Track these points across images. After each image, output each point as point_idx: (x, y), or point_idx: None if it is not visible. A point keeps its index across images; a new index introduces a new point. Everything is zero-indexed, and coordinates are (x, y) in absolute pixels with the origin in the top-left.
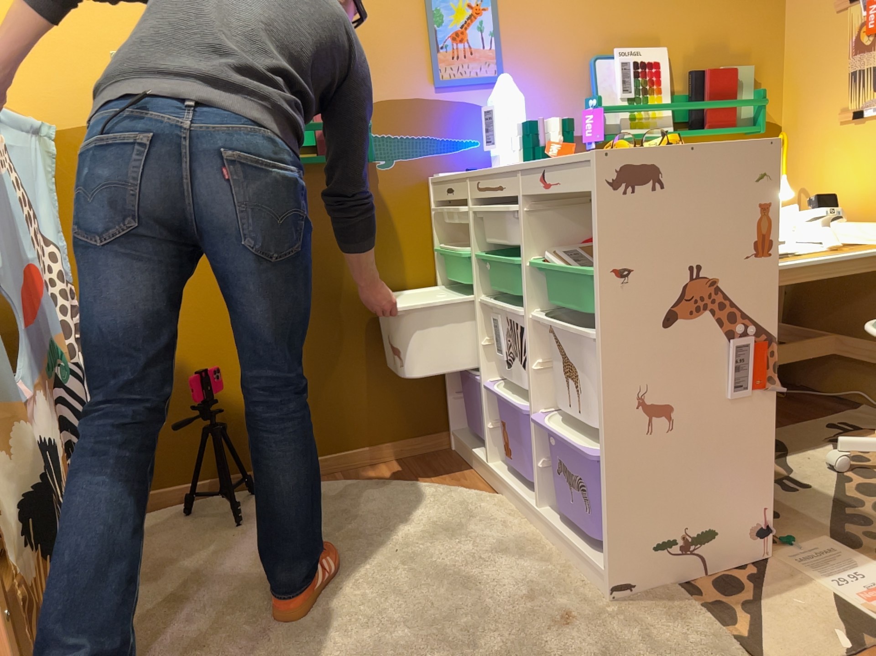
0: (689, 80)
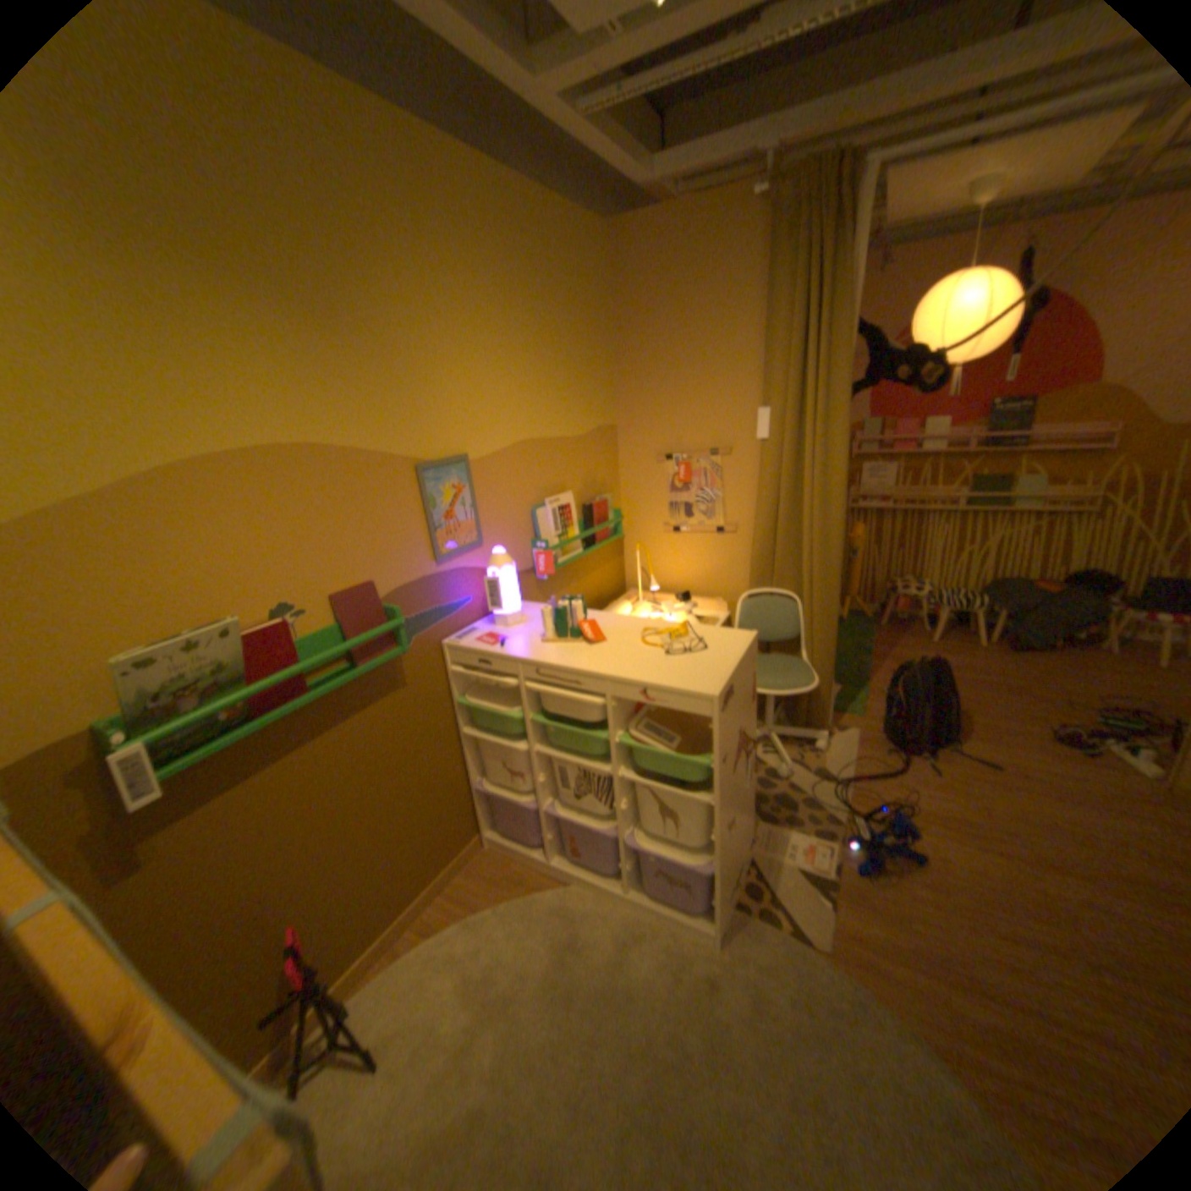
0: (582, 511)
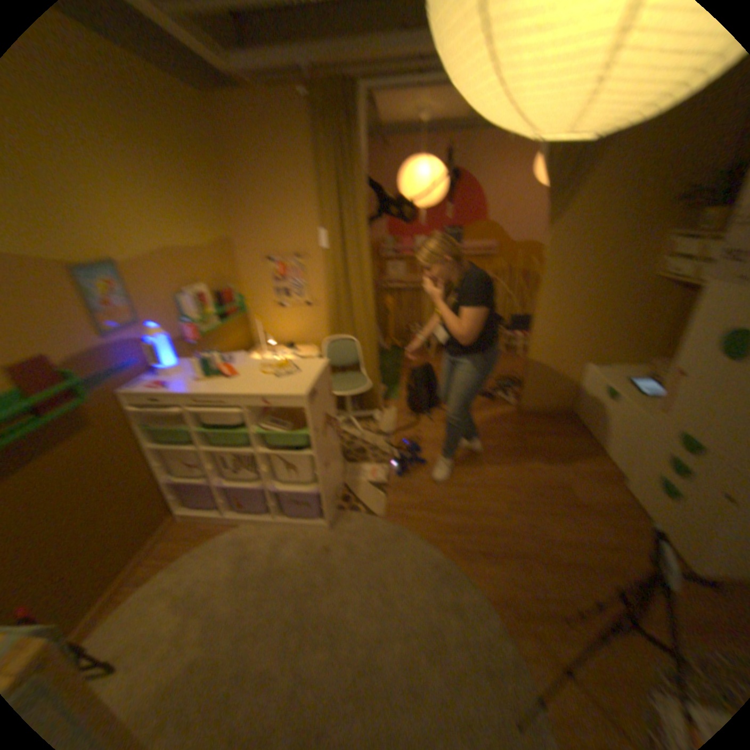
0: (218, 297)
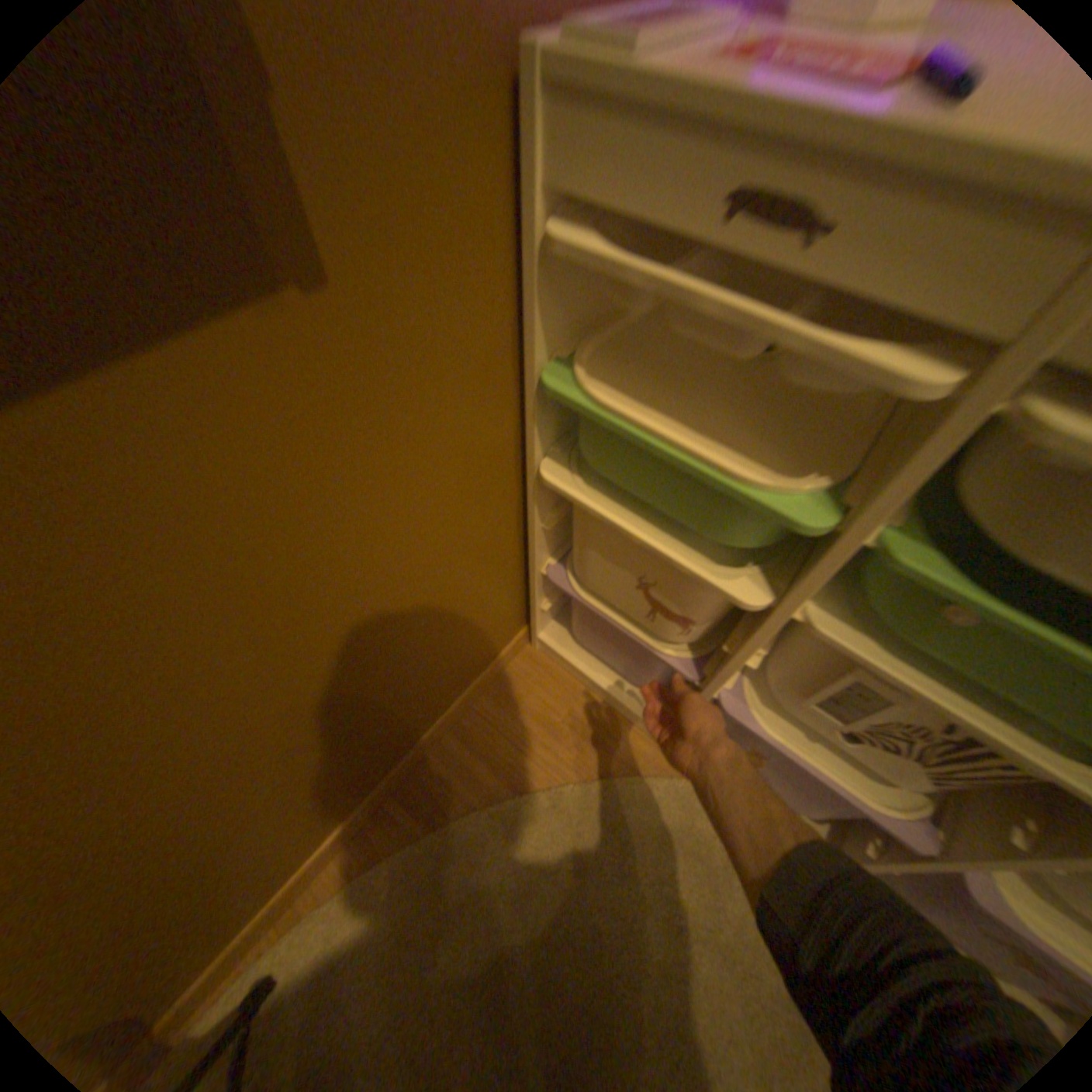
0: None
